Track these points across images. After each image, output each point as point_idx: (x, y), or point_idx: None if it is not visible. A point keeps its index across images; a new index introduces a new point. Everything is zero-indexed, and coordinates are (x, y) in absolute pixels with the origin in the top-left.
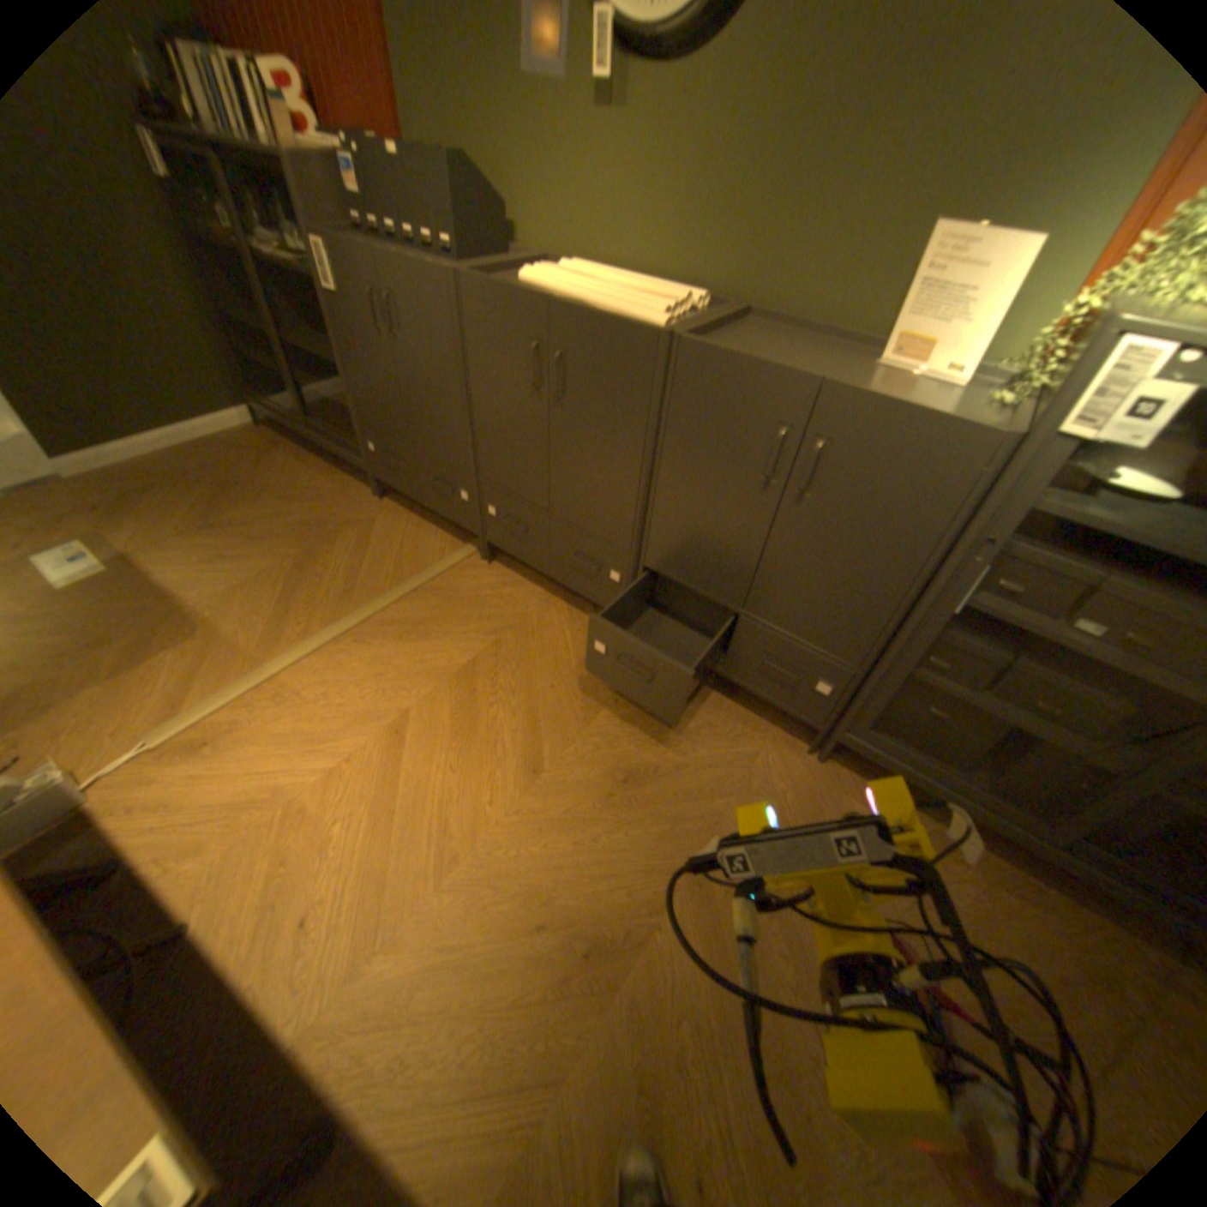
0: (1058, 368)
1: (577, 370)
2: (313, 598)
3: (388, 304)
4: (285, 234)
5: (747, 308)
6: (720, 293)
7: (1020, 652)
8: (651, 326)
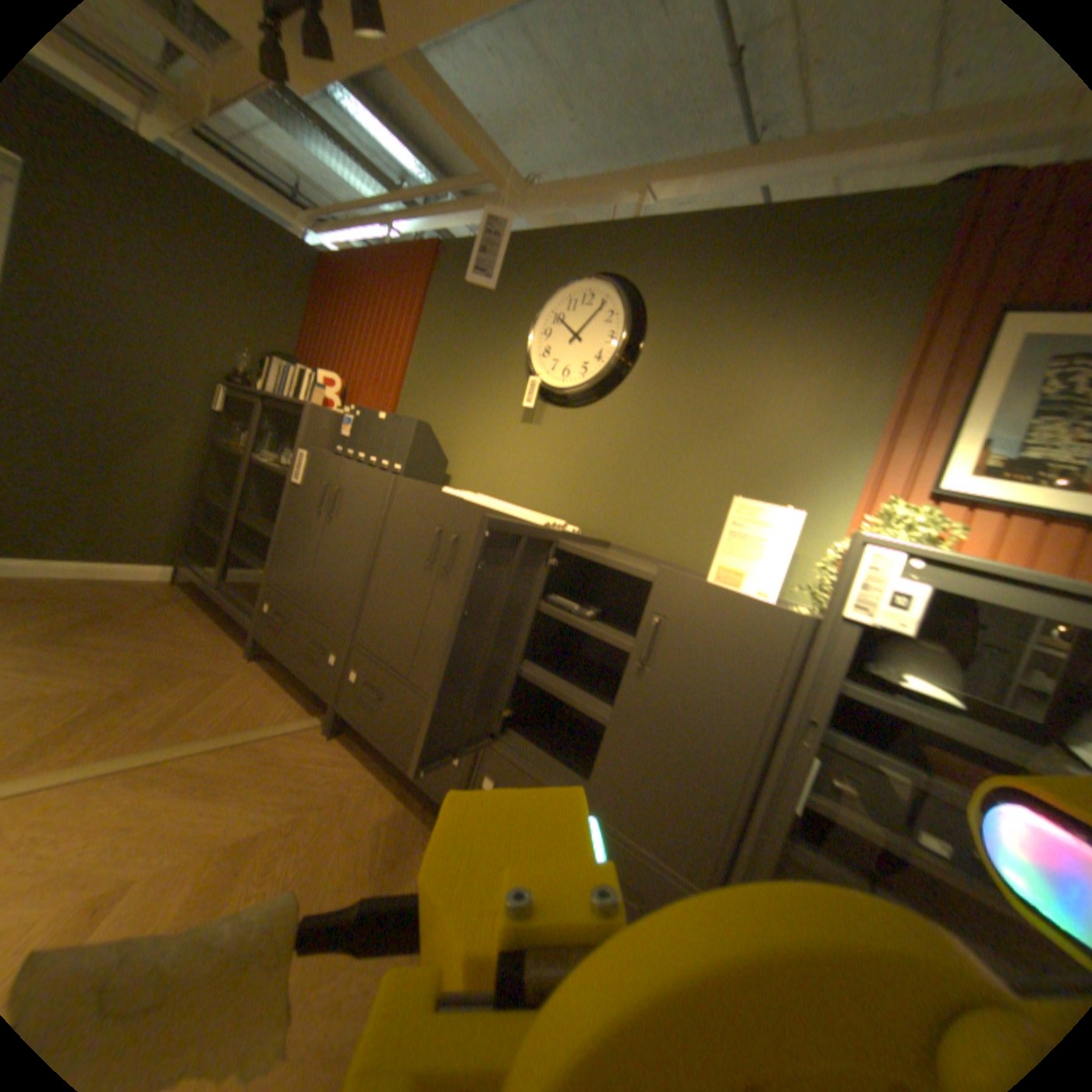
0: (834, 585)
1: (468, 548)
2: (112, 726)
3: (337, 493)
4: (283, 456)
5: (608, 541)
6: (590, 532)
7: (876, 881)
8: (532, 521)
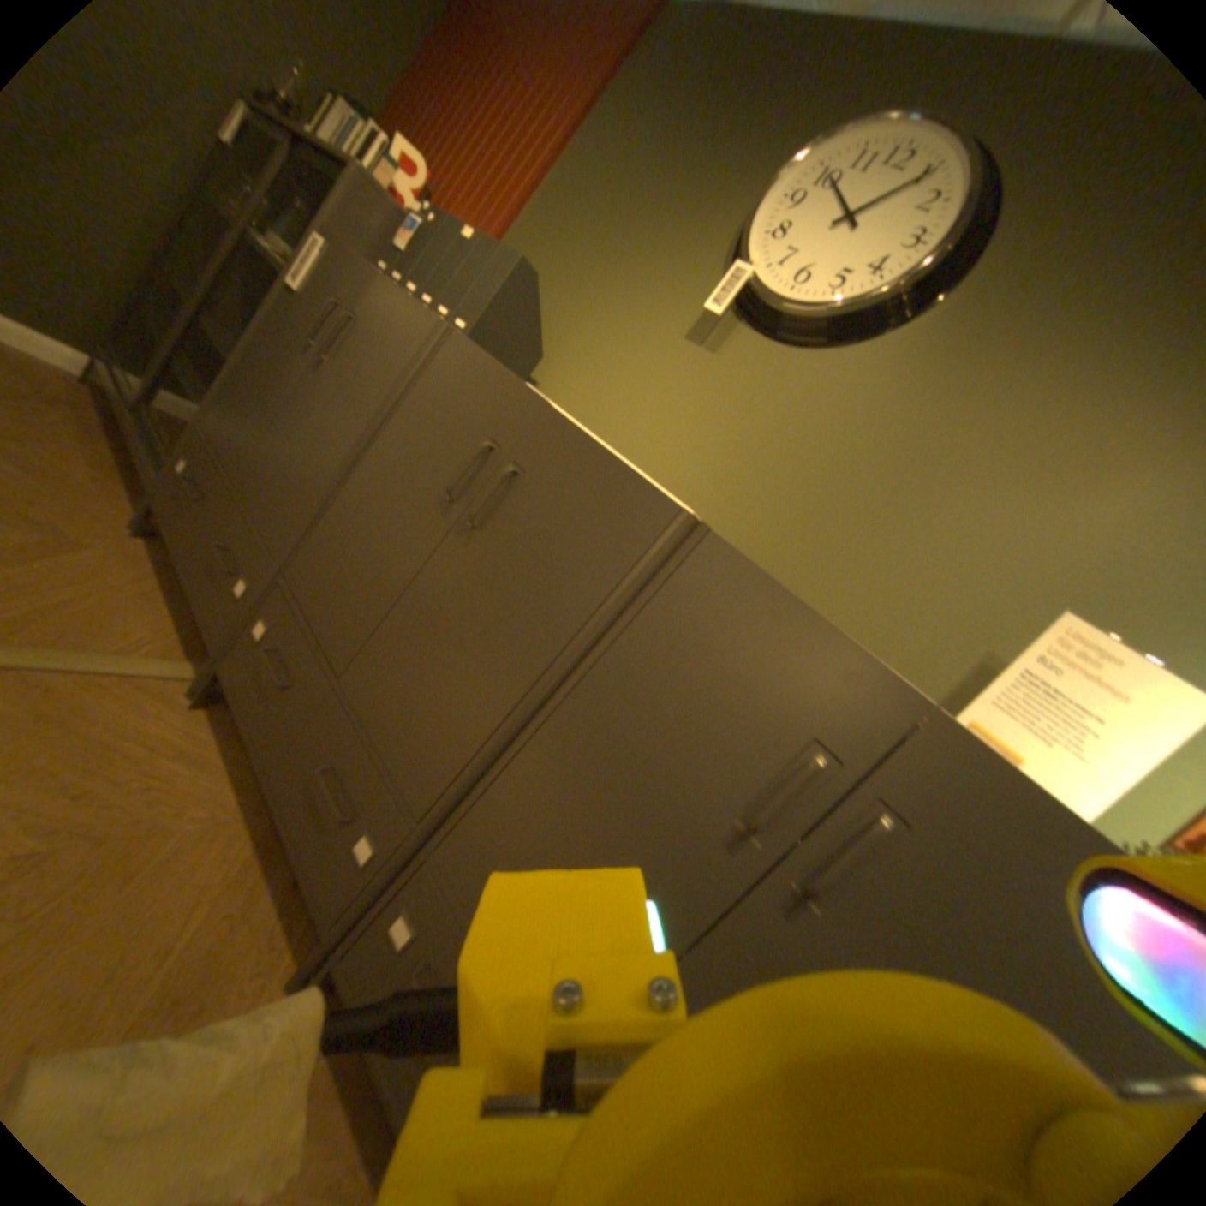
0: None
1: (526, 503)
2: None
3: (344, 324)
4: None
5: None
6: None
7: None
8: (670, 502)
